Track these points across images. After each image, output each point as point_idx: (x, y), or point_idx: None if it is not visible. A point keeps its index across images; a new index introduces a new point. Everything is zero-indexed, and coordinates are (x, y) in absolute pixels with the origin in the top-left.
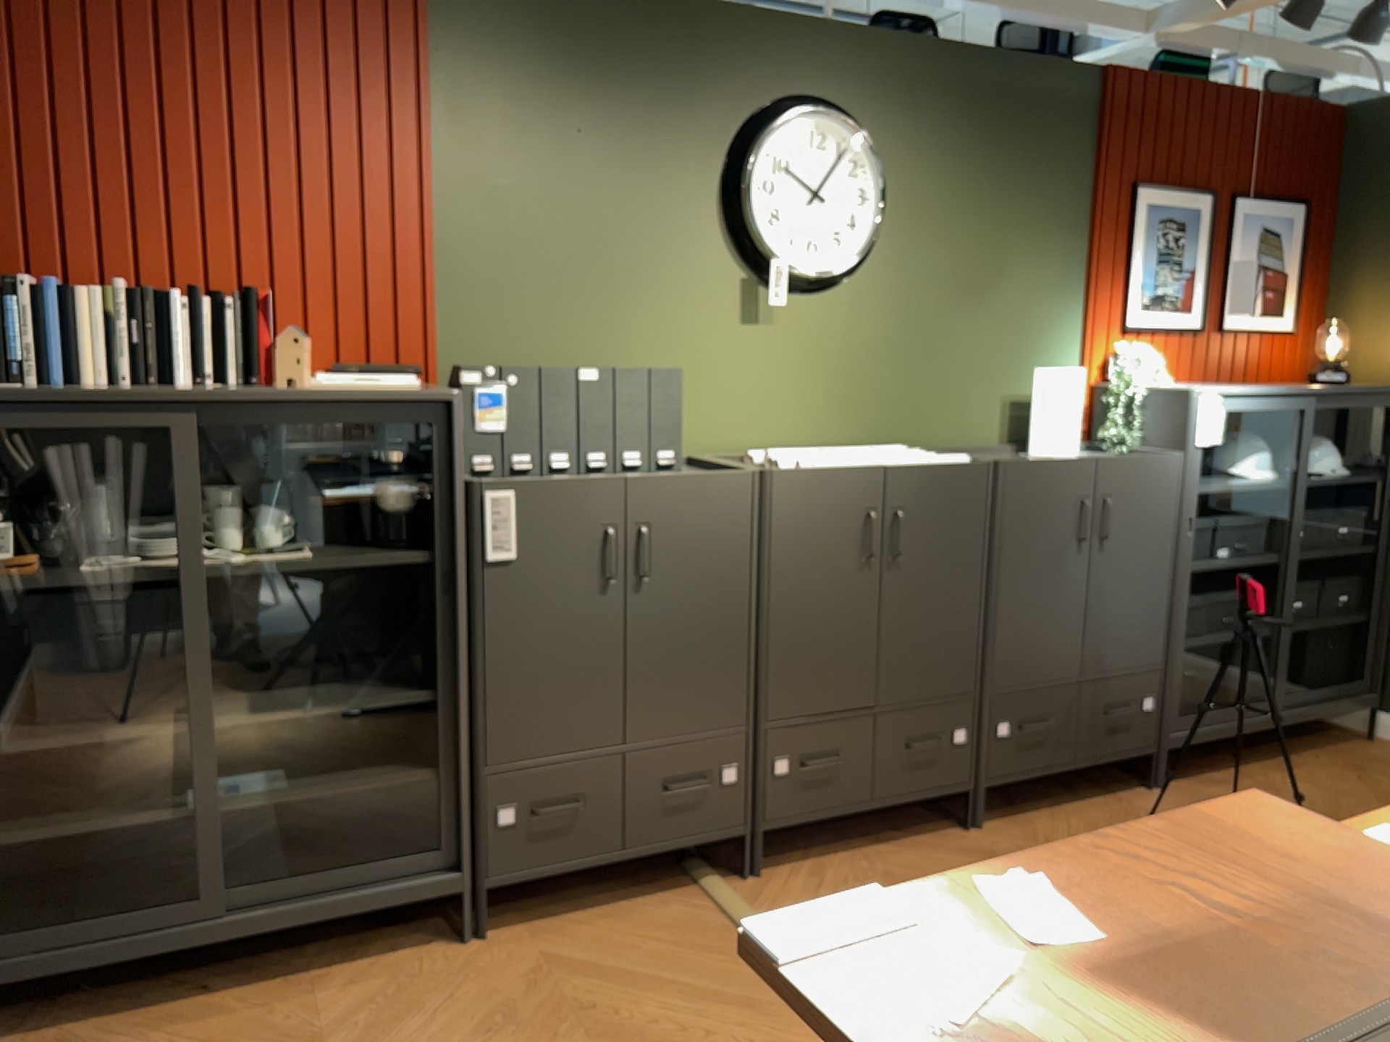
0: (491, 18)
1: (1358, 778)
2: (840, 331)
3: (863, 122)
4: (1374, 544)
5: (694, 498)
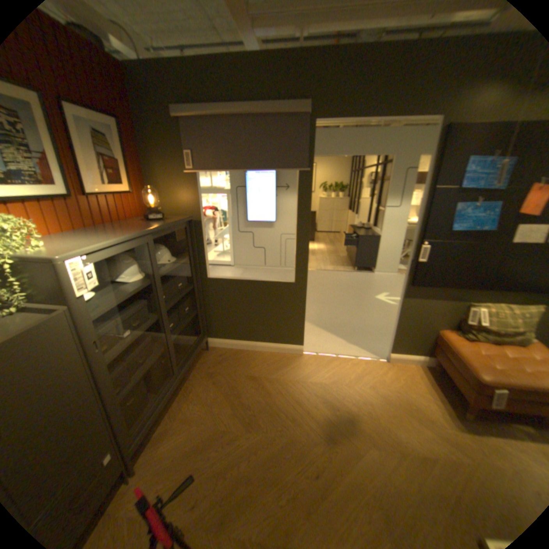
0: None
1: (211, 383)
2: None
3: None
4: (189, 282)
5: None
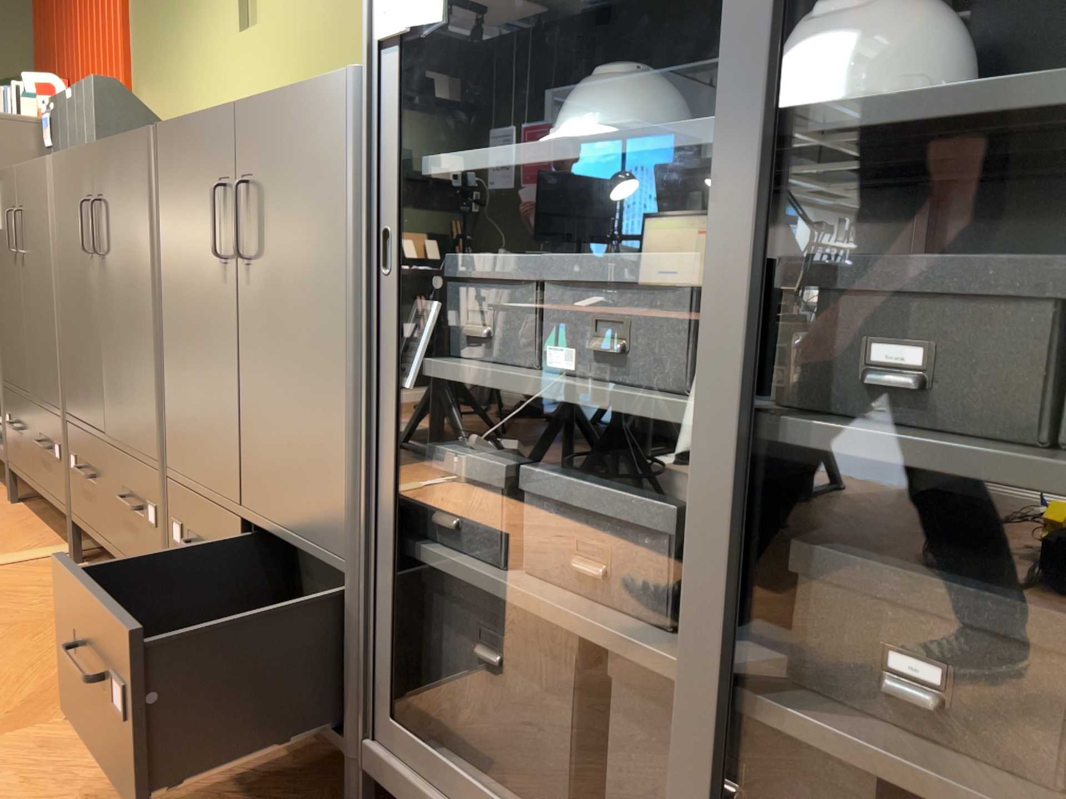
0: None
1: None
2: (297, 16)
3: None
4: None
5: (33, 185)
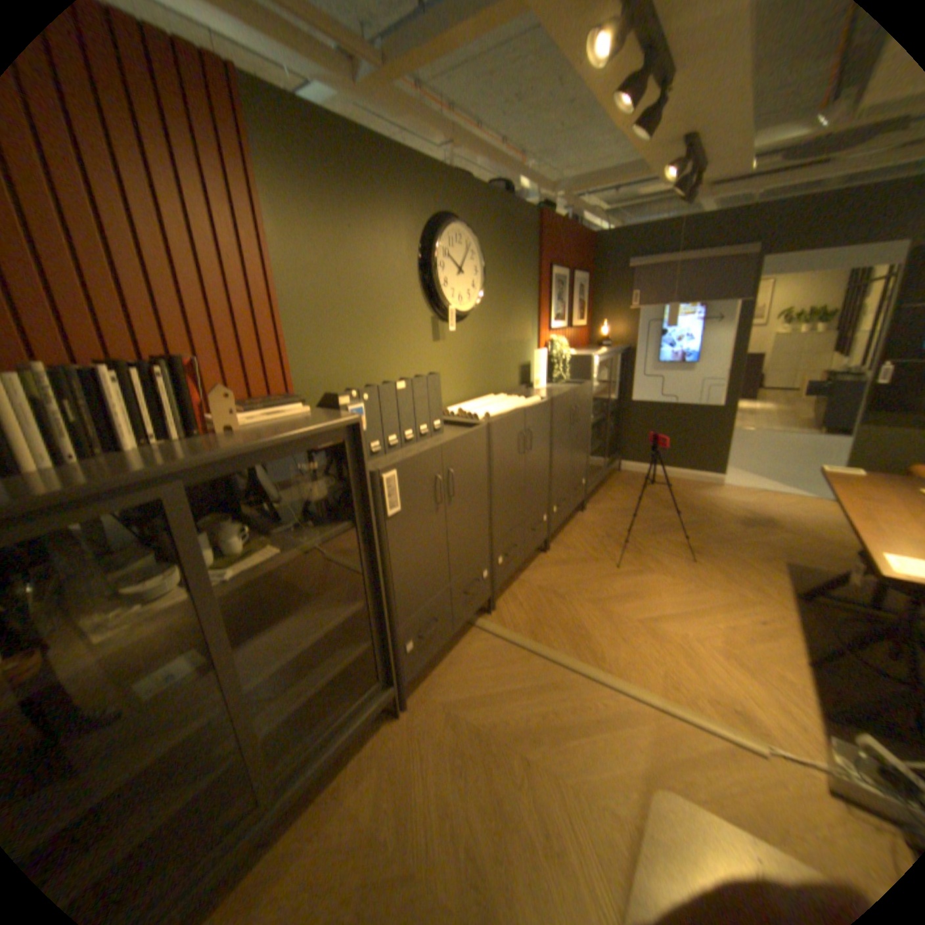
0: (286, 134)
1: (629, 488)
2: (468, 342)
3: (469, 229)
4: (616, 404)
5: (467, 447)
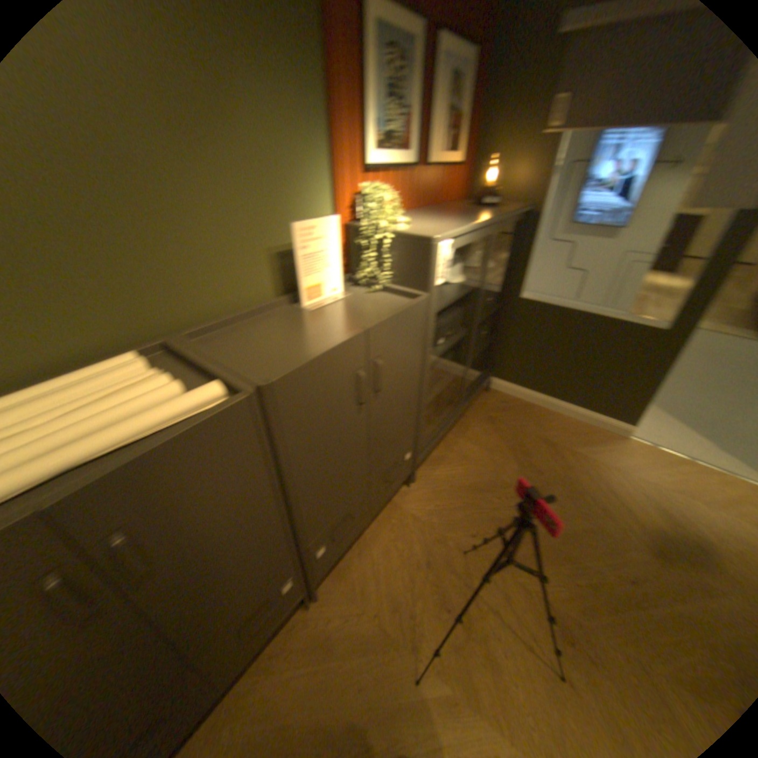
0: None
1: (493, 430)
2: None
3: None
4: (497, 299)
5: None
